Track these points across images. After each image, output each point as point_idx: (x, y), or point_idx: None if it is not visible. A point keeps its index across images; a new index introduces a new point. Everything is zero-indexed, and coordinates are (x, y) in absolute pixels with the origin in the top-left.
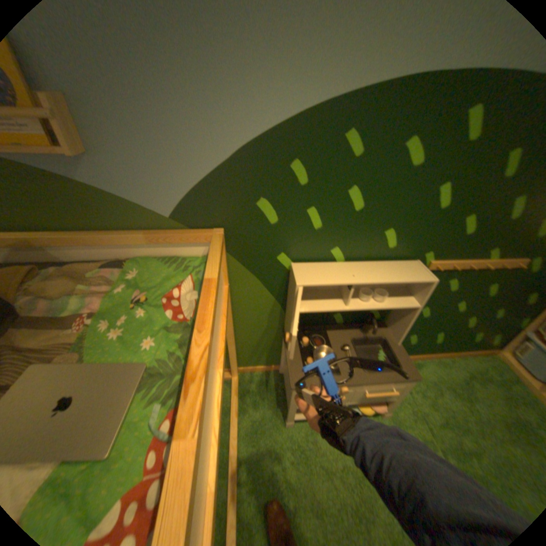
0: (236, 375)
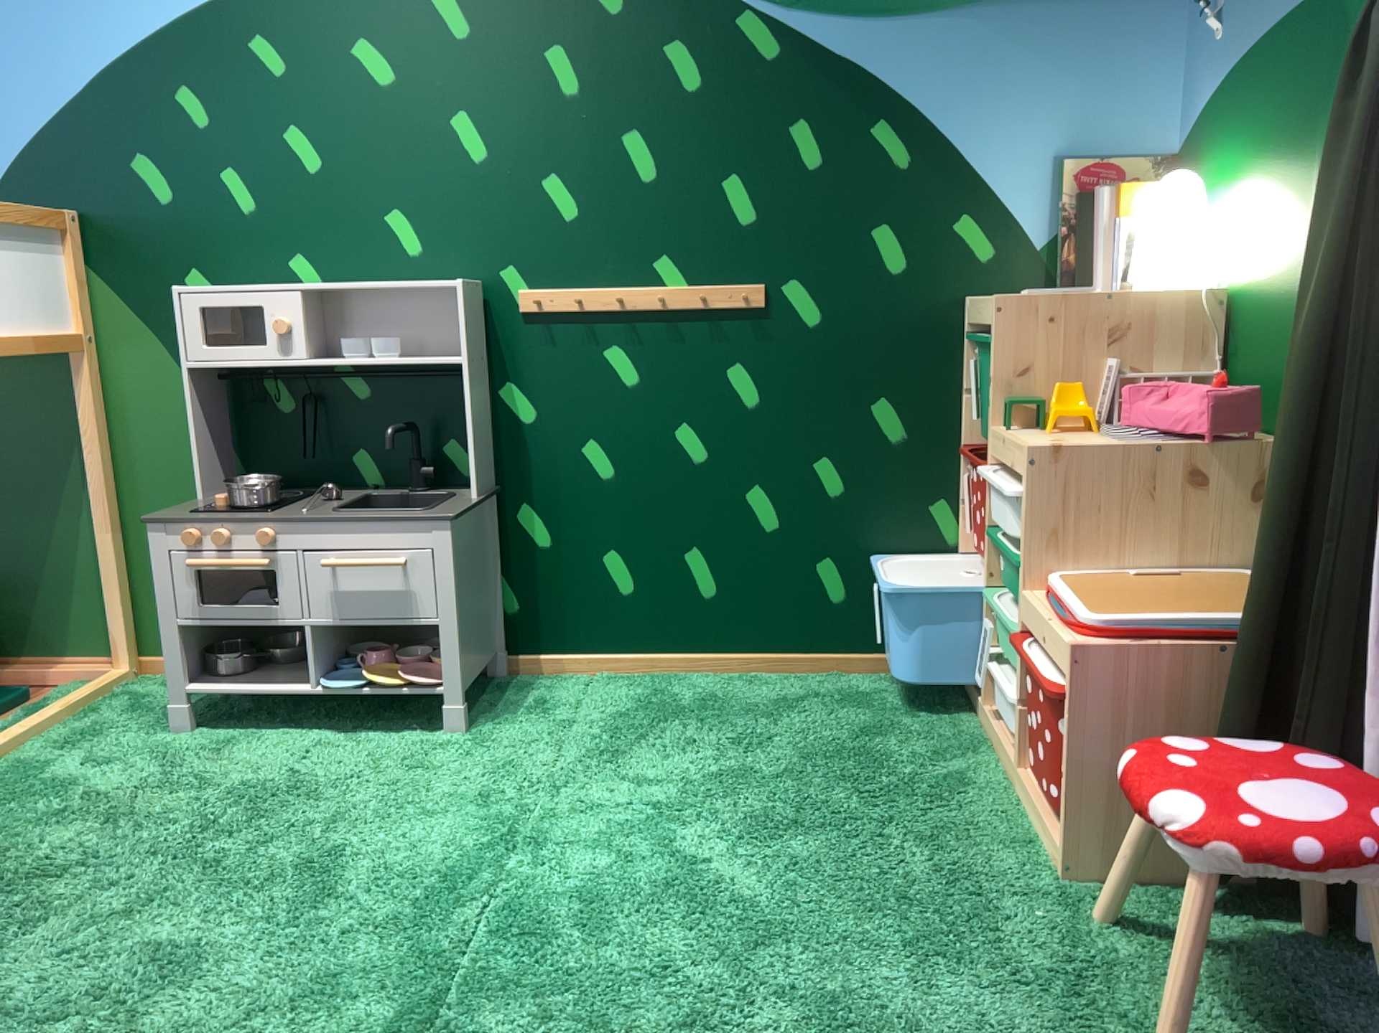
0: (124, 660)
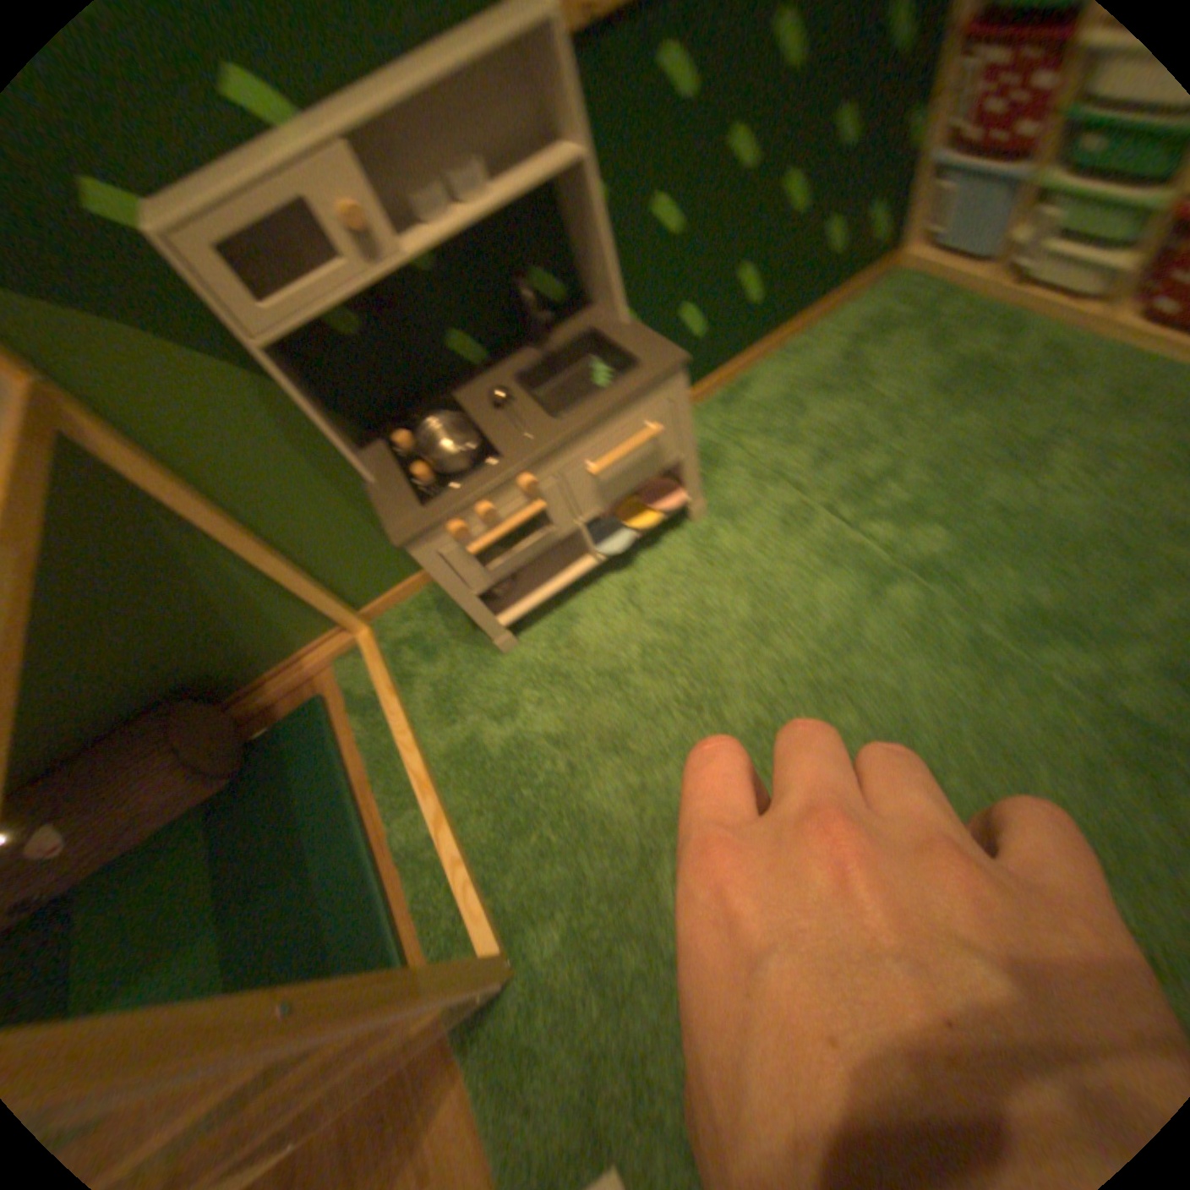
0: (358, 625)
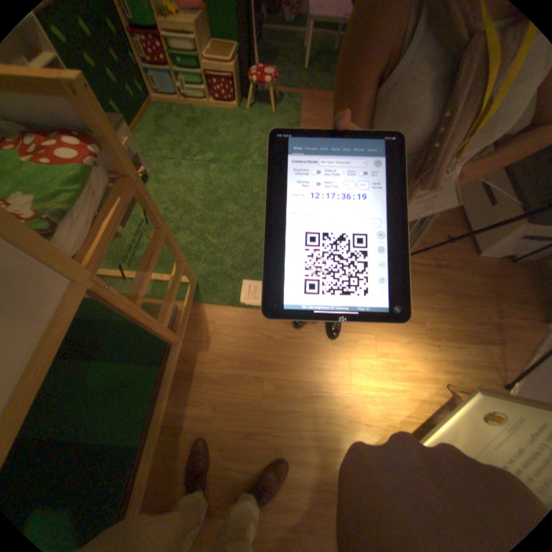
0: None
